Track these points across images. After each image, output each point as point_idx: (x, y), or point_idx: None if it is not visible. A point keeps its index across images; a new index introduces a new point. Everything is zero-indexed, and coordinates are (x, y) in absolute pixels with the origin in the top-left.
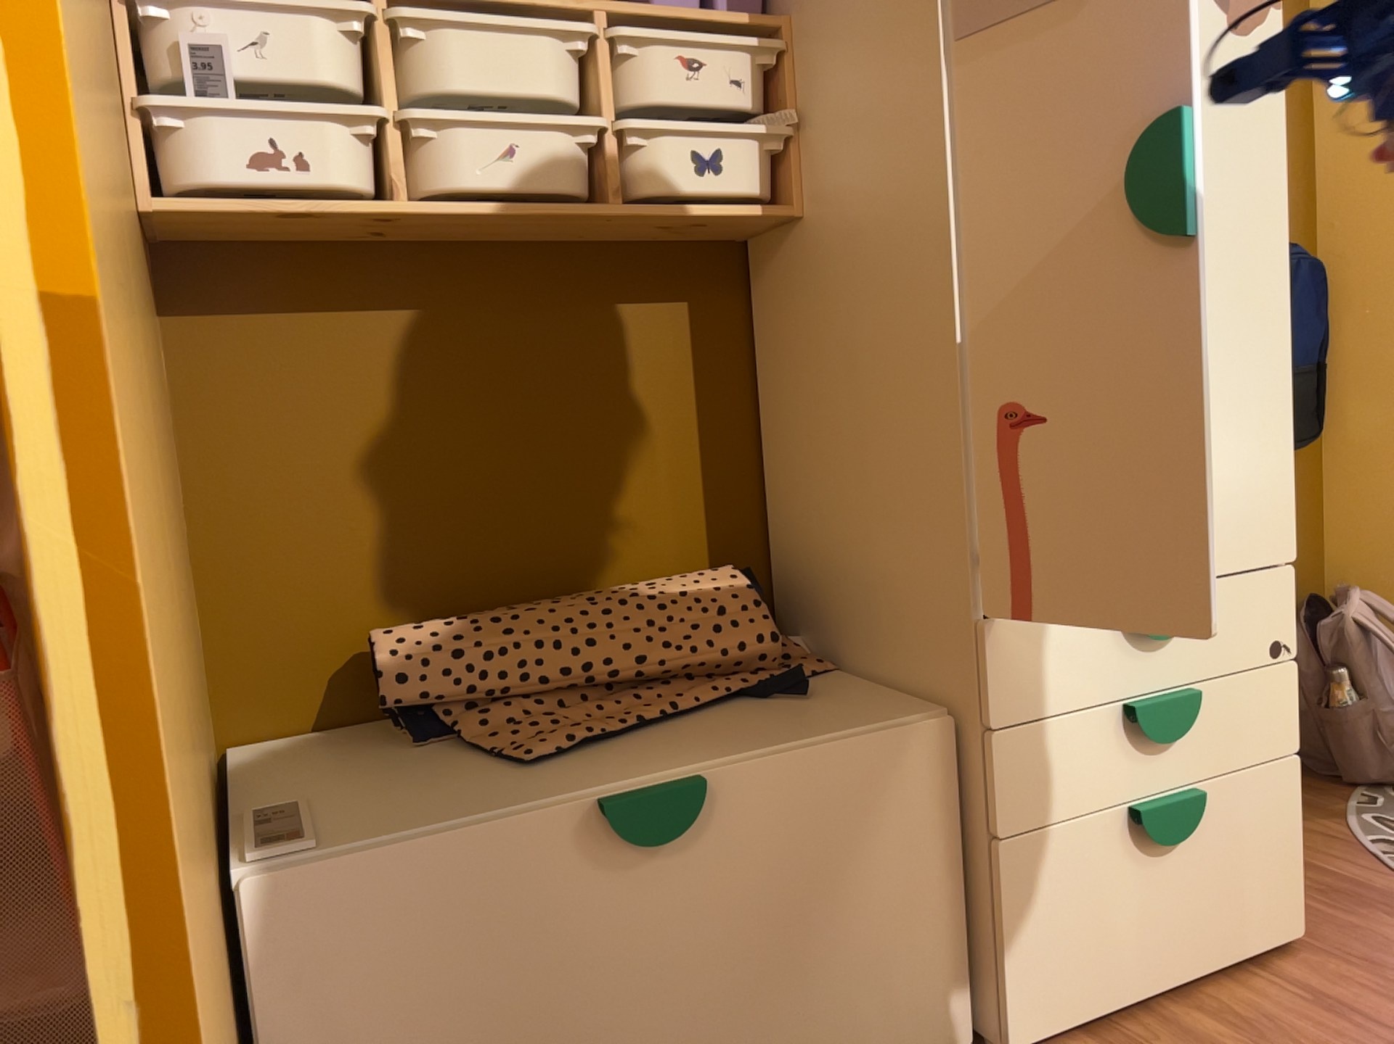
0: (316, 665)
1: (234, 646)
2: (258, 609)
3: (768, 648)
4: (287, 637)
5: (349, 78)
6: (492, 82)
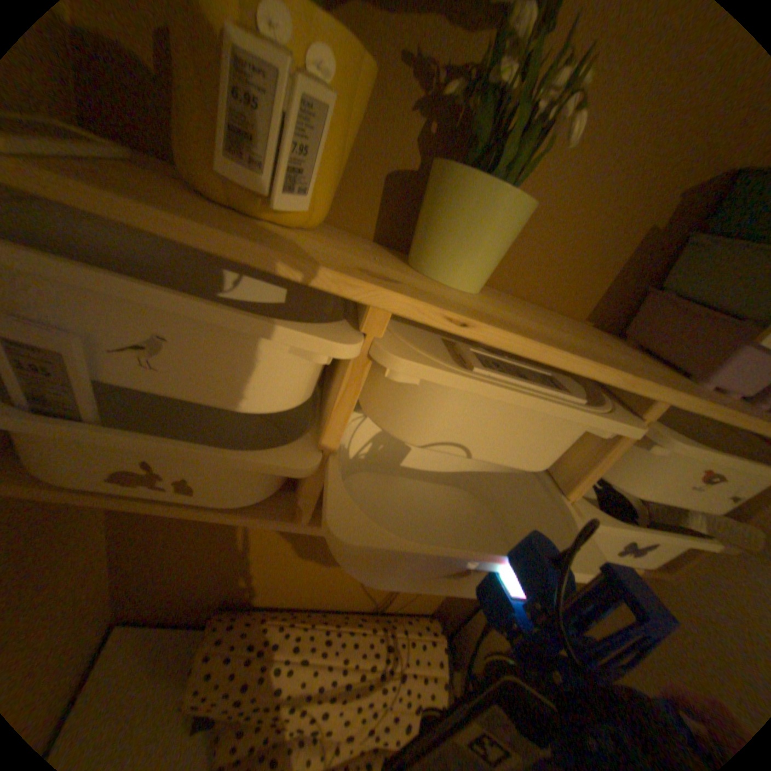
0: (182, 601)
1: (132, 587)
2: (151, 576)
3: (437, 708)
4: (166, 590)
5: (299, 383)
6: (477, 435)
